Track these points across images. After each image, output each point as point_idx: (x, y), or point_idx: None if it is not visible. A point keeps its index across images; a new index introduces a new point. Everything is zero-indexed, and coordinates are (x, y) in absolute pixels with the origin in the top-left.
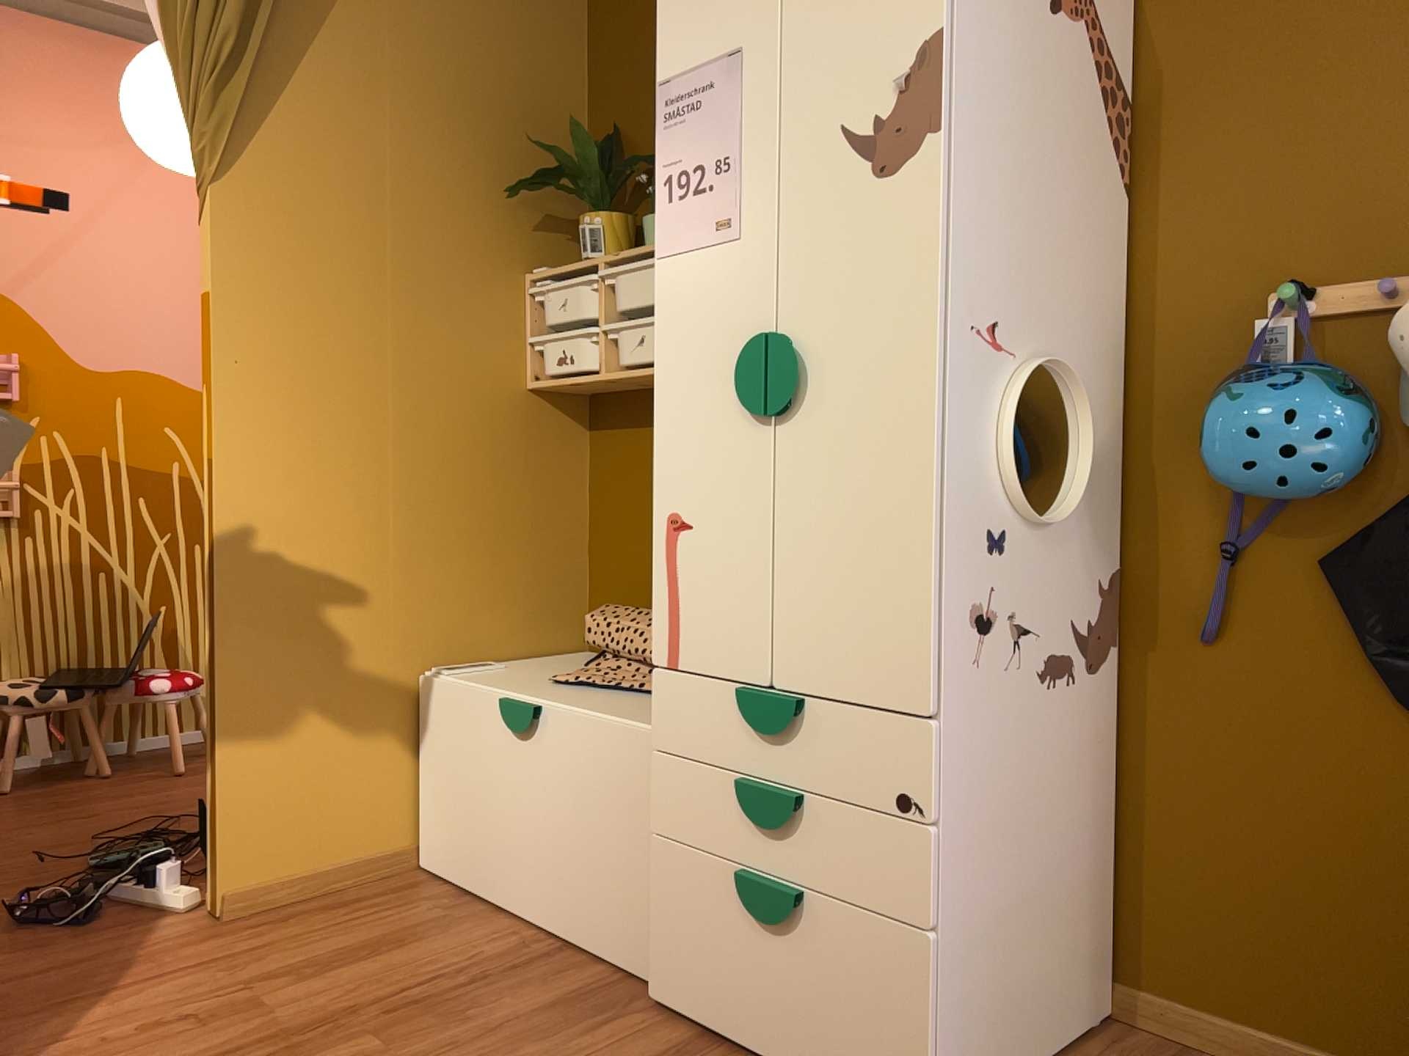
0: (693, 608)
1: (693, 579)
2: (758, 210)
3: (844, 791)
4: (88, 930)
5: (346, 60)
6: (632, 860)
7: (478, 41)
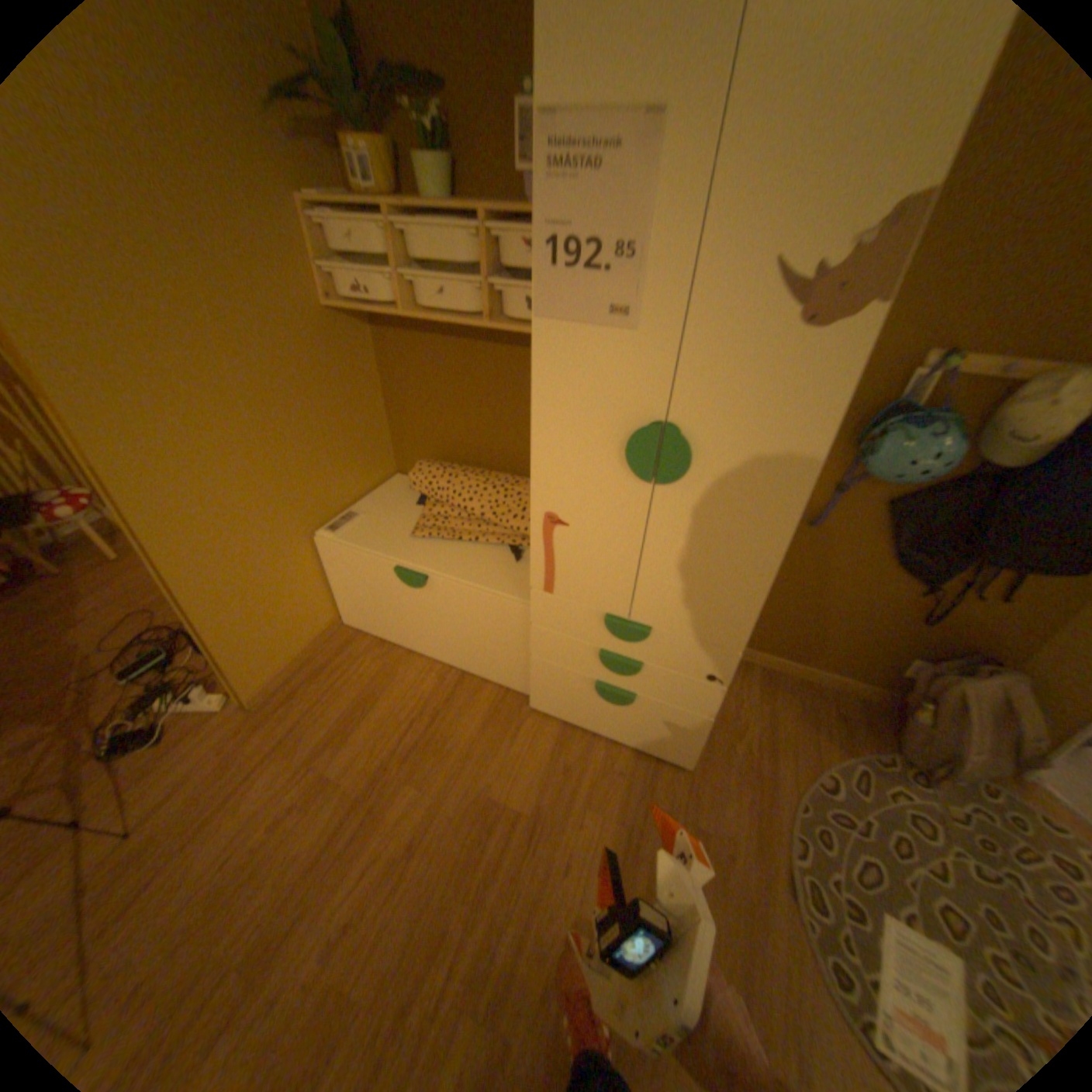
0: (567, 569)
1: (568, 554)
2: (661, 312)
3: (671, 666)
4: (167, 748)
5: None
6: (509, 651)
7: None
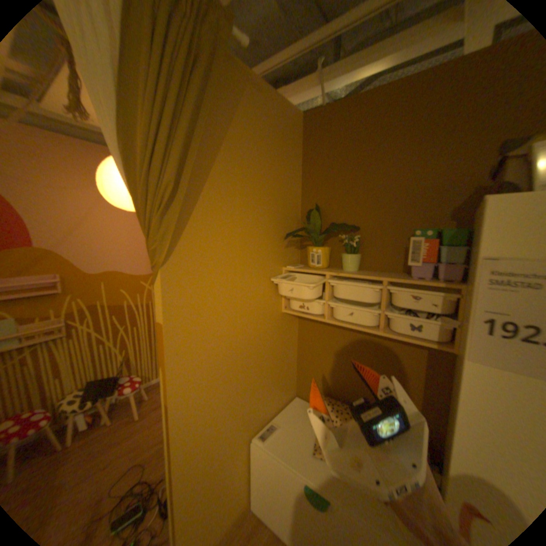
0: None
1: None
2: None
3: None
4: None
5: (220, 185)
6: None
7: (269, 169)
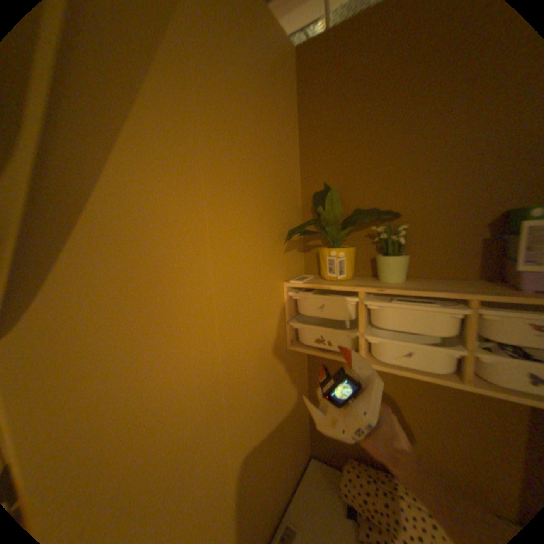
0: None
1: None
2: None
3: None
4: None
5: (160, 134)
6: None
7: (253, 121)
